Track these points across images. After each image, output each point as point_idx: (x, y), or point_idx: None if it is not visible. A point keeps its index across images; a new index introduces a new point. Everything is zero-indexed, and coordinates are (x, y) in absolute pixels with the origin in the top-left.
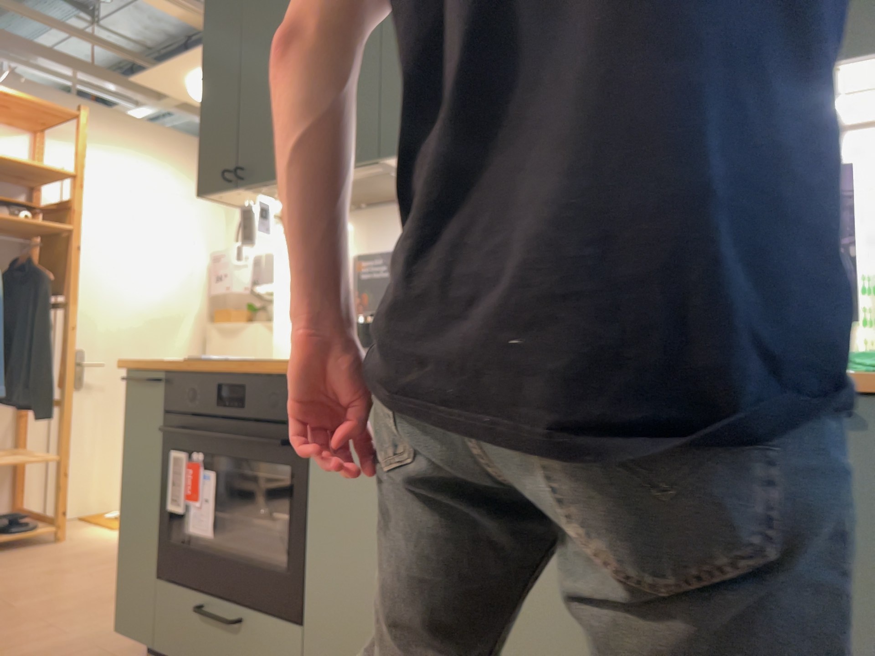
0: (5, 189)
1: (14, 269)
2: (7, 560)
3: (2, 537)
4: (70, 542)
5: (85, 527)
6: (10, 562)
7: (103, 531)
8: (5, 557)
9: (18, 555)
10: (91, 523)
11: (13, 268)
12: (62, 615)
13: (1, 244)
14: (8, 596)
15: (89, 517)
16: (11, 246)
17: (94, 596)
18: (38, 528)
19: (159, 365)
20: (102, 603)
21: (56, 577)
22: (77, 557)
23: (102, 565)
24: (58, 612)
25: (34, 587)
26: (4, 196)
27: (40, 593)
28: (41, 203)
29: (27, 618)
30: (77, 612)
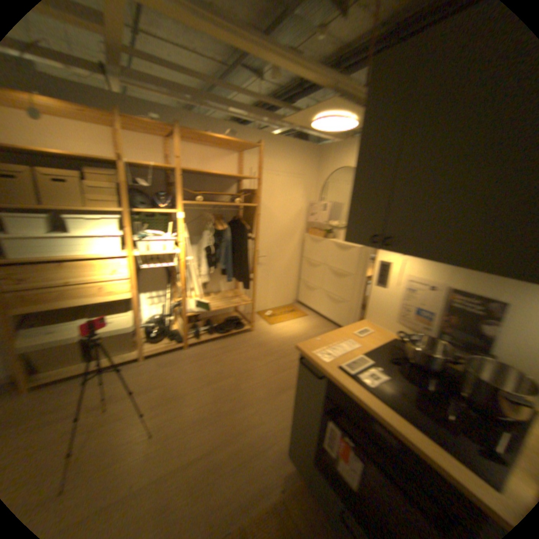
0: (226, 182)
1: (232, 219)
2: (235, 343)
3: (233, 331)
4: (255, 333)
5: (259, 320)
6: (236, 345)
7: (266, 325)
8: (234, 341)
9: (238, 340)
10: (261, 318)
11: (231, 218)
12: (260, 402)
13: (226, 208)
14: (238, 376)
15: (259, 313)
16: (230, 208)
17: (269, 385)
18: (244, 326)
19: (324, 372)
20: (273, 393)
21: (253, 363)
22: (259, 347)
23: (269, 356)
24: (258, 398)
25: (247, 371)
26: (226, 186)
27: (250, 378)
28: (240, 187)
29: (247, 400)
30: (265, 401)
